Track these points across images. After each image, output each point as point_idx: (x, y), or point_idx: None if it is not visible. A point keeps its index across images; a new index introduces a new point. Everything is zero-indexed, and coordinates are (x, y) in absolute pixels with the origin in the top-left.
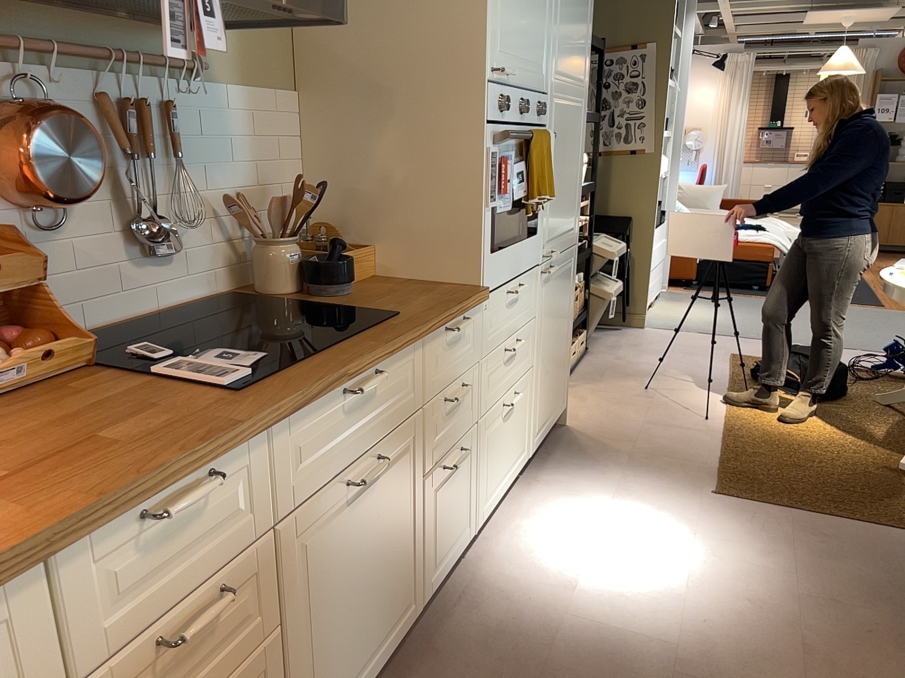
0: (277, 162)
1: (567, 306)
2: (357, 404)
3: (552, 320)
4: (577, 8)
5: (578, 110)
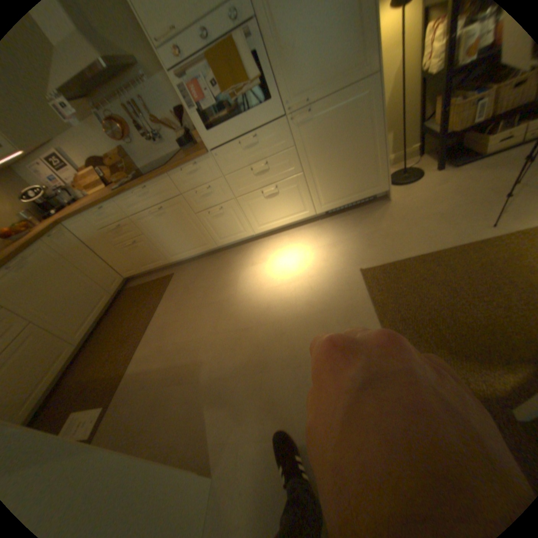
0: None
1: (366, 125)
2: (143, 193)
3: (327, 142)
4: None
5: None
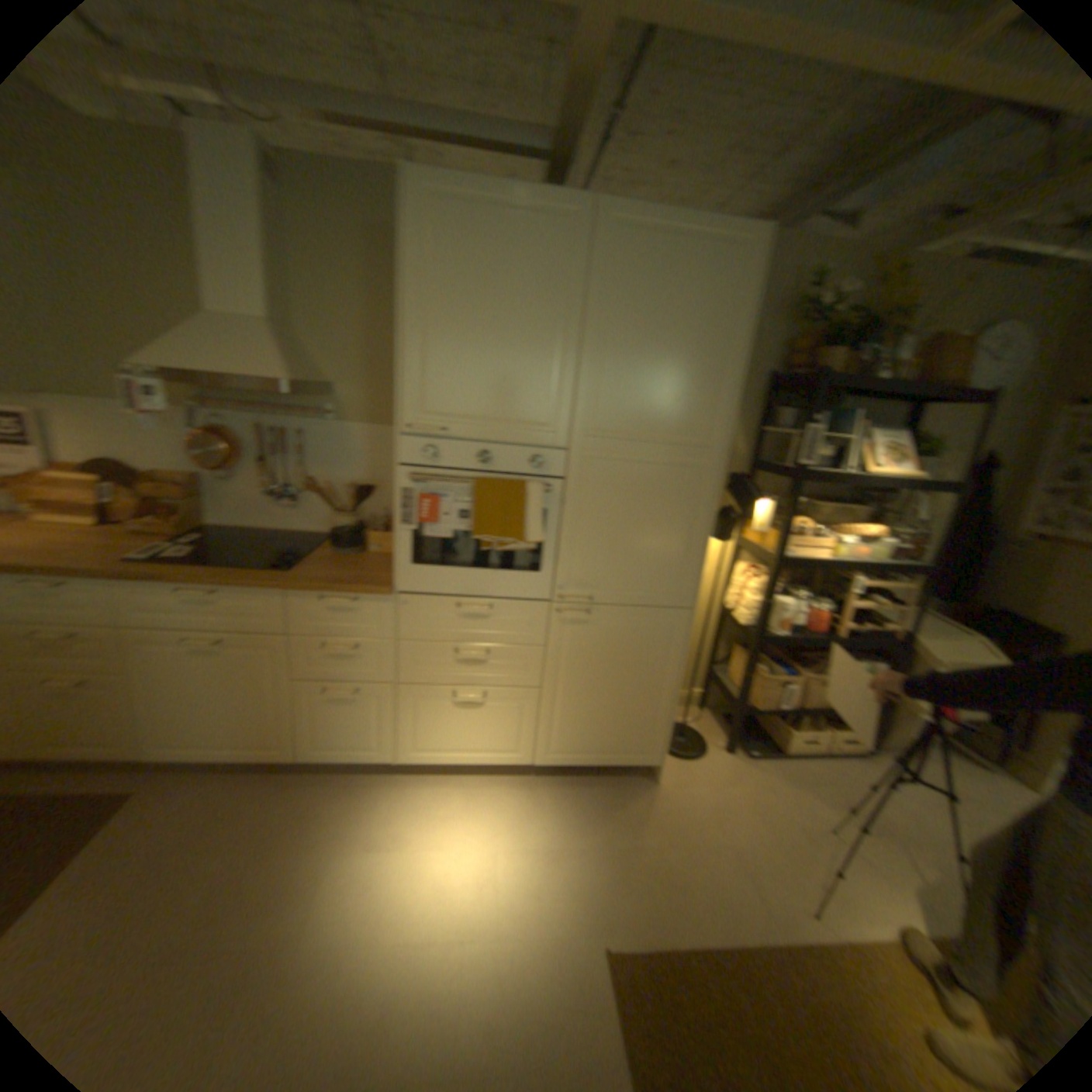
0: (387, 470)
1: (653, 665)
2: (191, 604)
3: (592, 663)
4: (666, 363)
5: (681, 468)
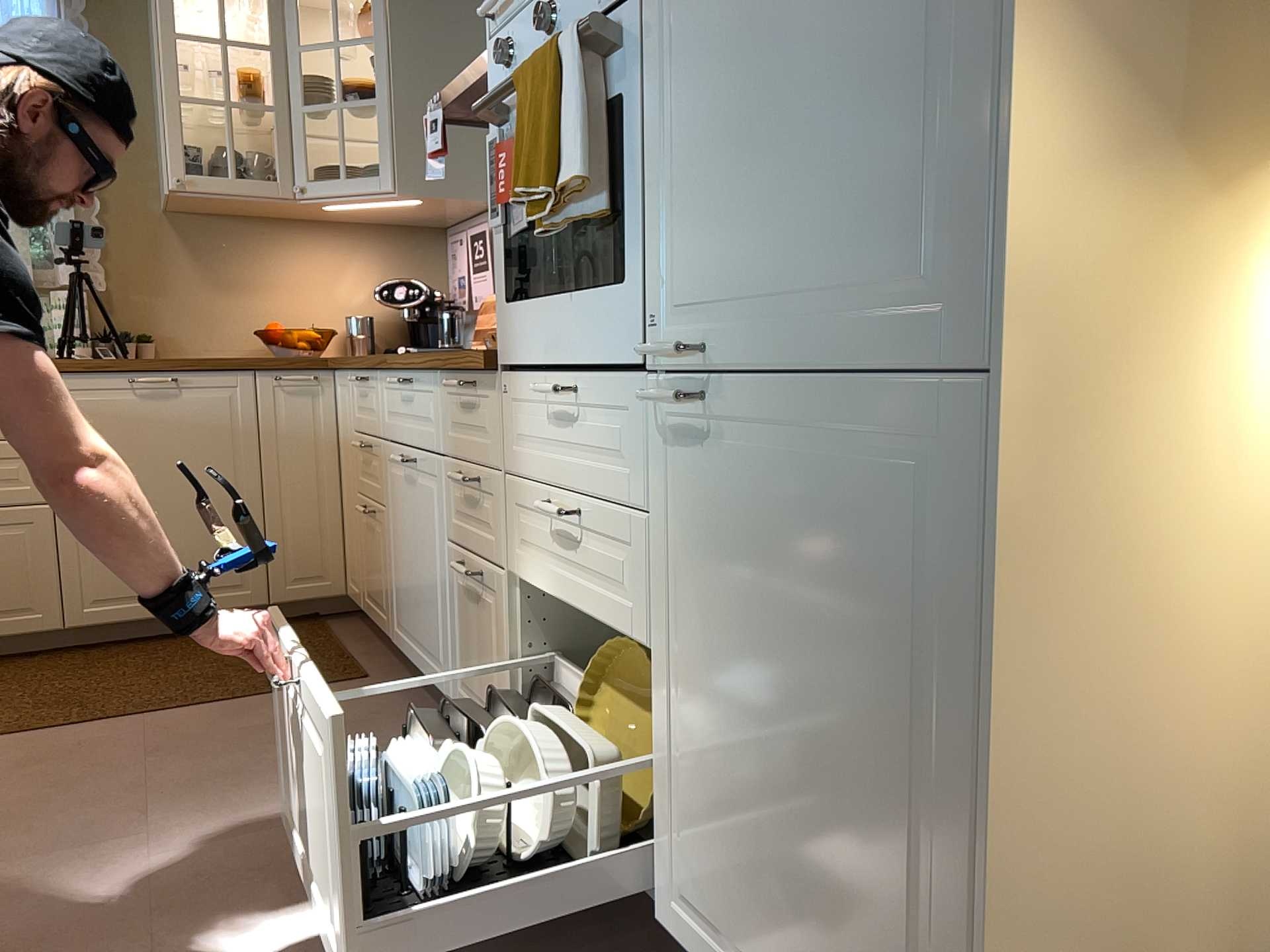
0: None
1: (908, 668)
2: (407, 398)
3: (746, 605)
4: None
5: None
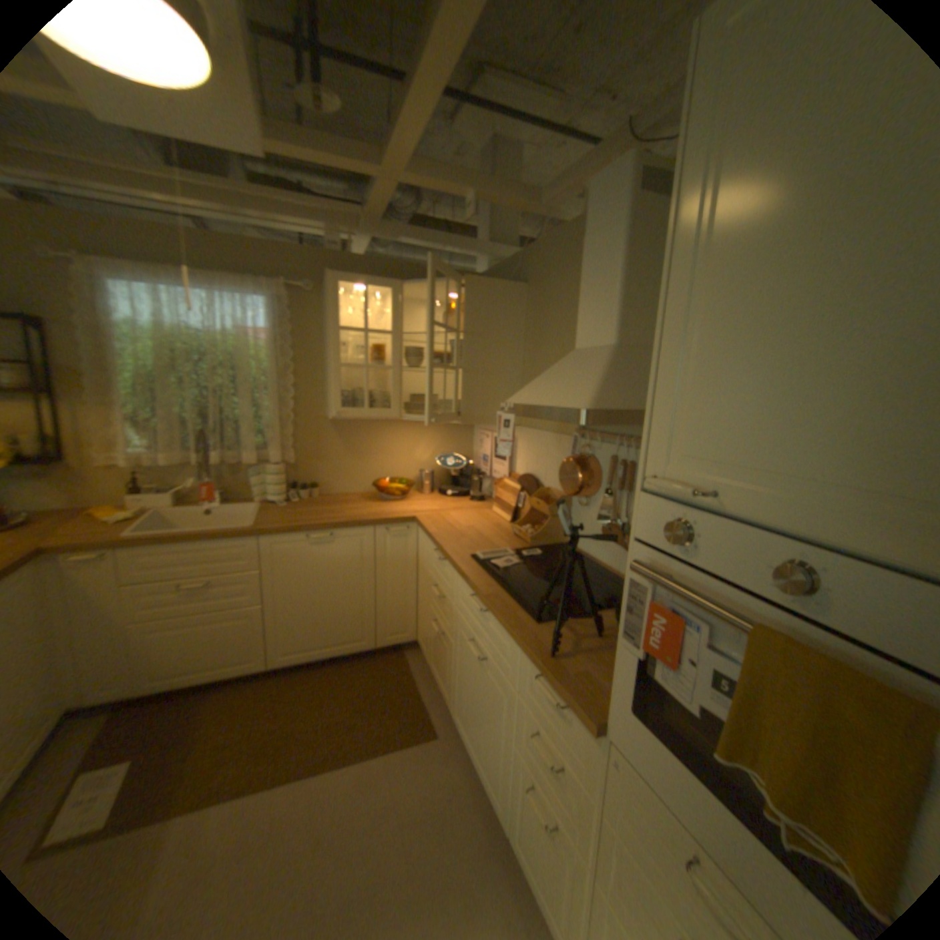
0: None
1: None
2: (482, 614)
3: None
4: None
5: None
